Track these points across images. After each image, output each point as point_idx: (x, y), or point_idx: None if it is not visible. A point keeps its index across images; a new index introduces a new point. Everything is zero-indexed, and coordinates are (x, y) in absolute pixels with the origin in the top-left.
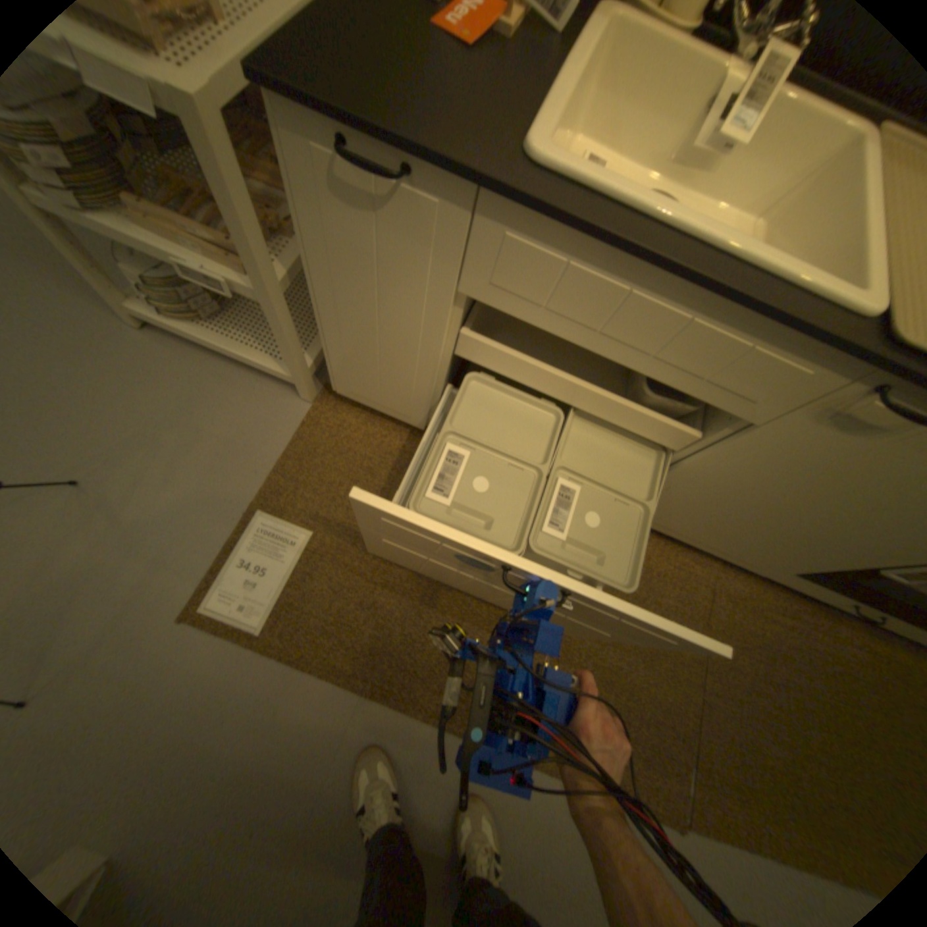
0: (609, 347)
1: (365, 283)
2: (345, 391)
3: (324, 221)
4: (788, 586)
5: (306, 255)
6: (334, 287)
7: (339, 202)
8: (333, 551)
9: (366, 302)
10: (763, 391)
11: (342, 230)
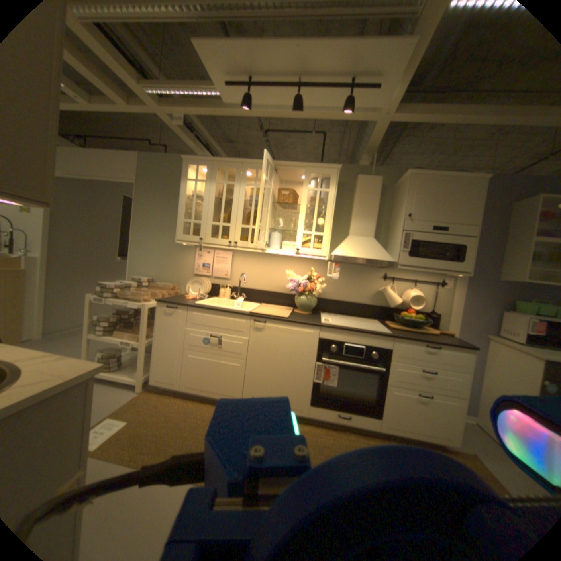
0: (214, 329)
1: (166, 332)
2: (151, 390)
3: (160, 320)
4: (315, 419)
5: (154, 330)
6: (159, 336)
7: (164, 316)
8: (132, 427)
9: (165, 337)
10: (241, 328)
11: (163, 321)
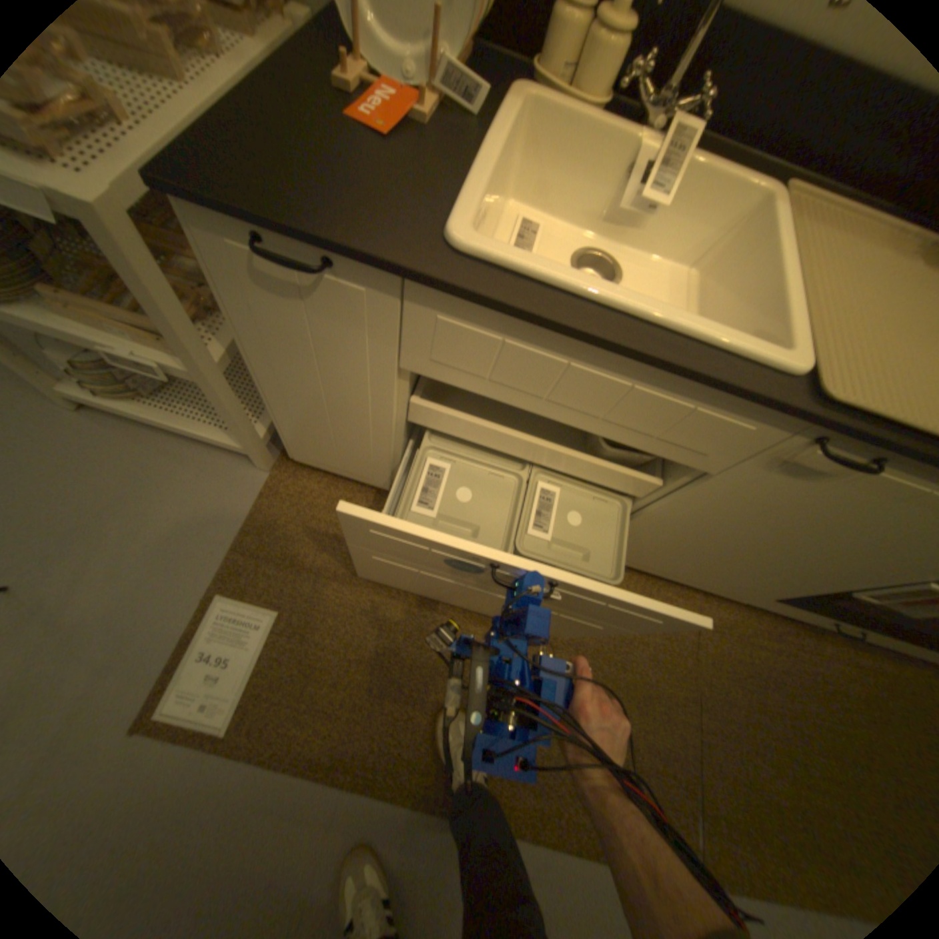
0: (557, 412)
1: (304, 362)
2: (303, 455)
3: (251, 308)
4: (769, 610)
5: (239, 338)
6: (274, 367)
7: (264, 291)
8: (300, 631)
9: (308, 379)
10: (711, 445)
11: (272, 316)
